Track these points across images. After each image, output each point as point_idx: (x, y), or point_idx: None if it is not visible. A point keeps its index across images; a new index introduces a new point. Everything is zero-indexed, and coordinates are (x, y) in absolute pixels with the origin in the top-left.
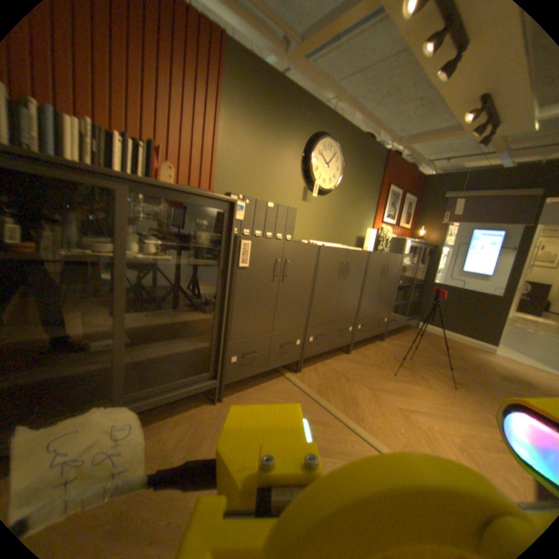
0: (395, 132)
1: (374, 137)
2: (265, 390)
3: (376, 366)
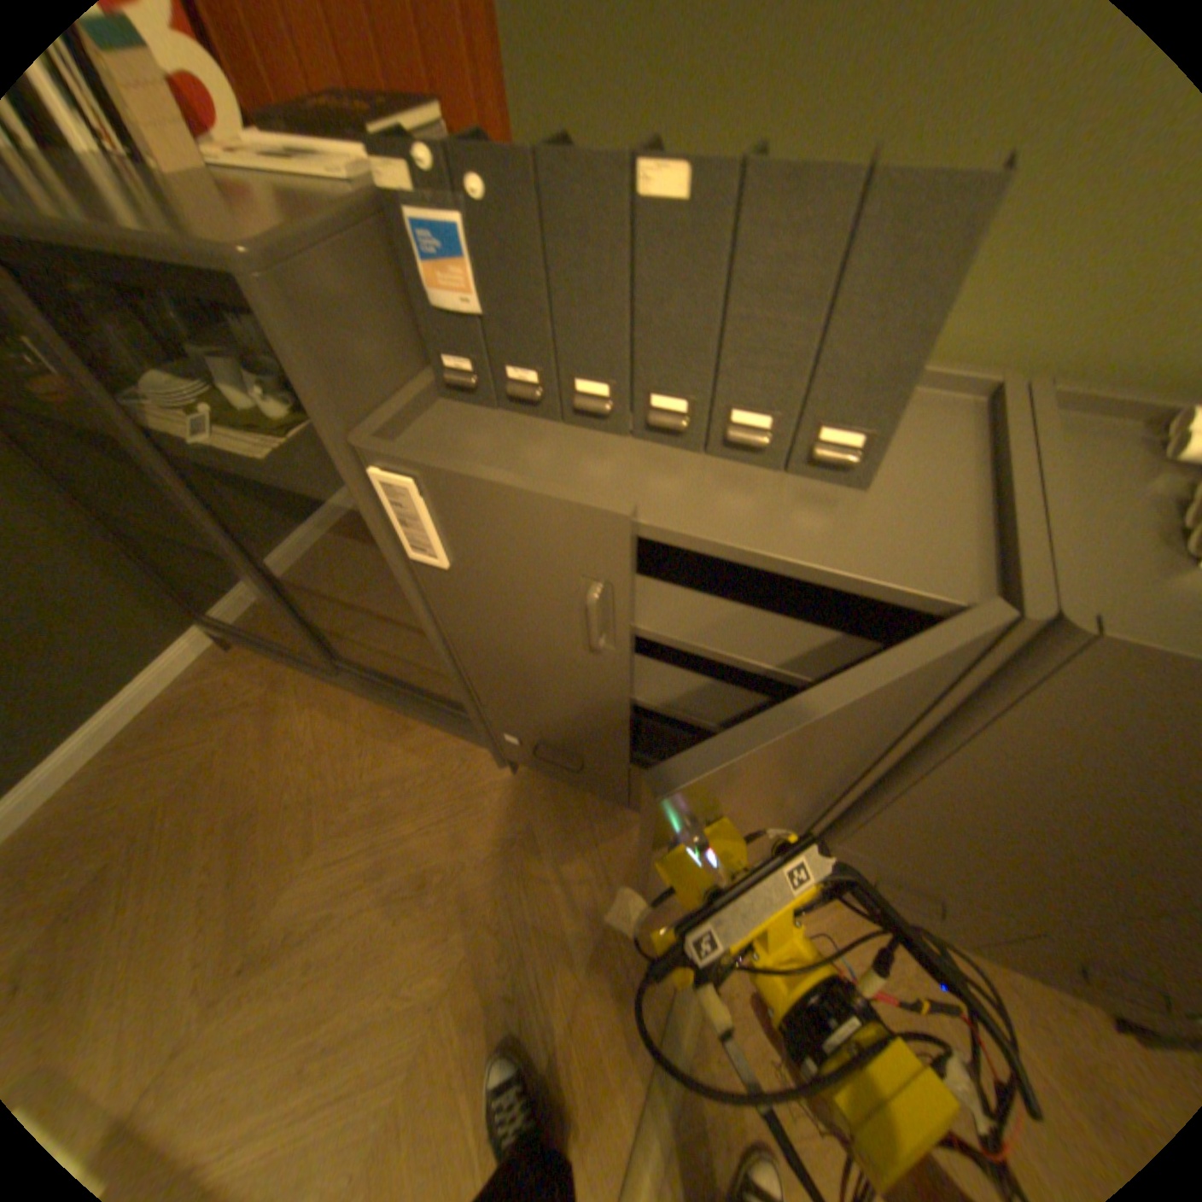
0: None
1: None
2: (613, 841)
3: None
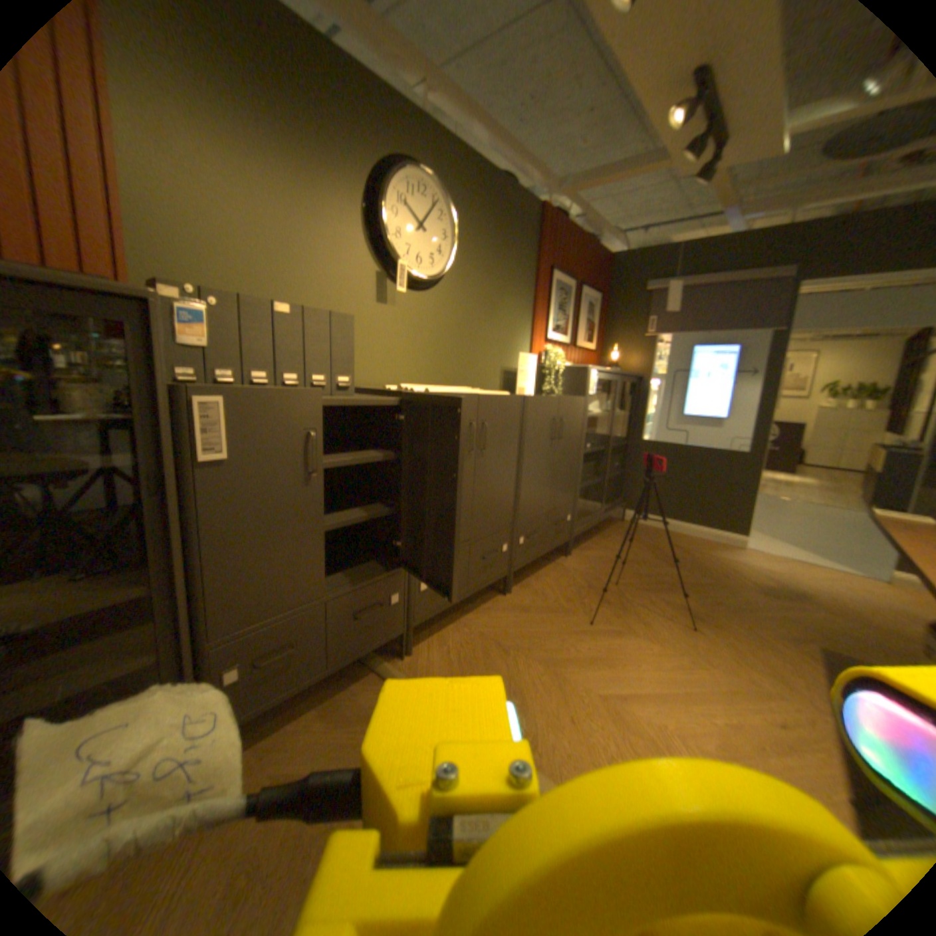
0: (550, 169)
1: (515, 180)
2: (329, 719)
3: (557, 611)
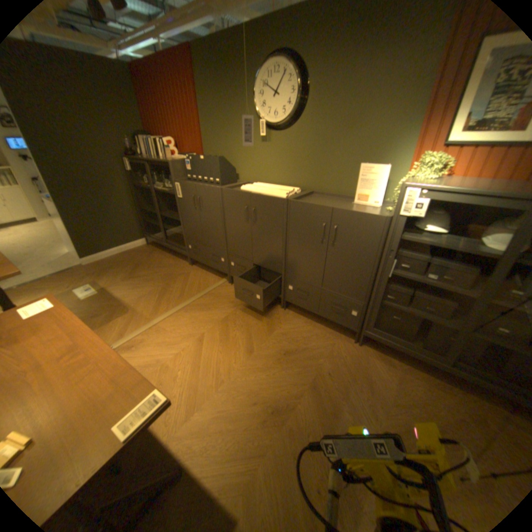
0: None
1: None
2: (204, 275)
3: (269, 328)
